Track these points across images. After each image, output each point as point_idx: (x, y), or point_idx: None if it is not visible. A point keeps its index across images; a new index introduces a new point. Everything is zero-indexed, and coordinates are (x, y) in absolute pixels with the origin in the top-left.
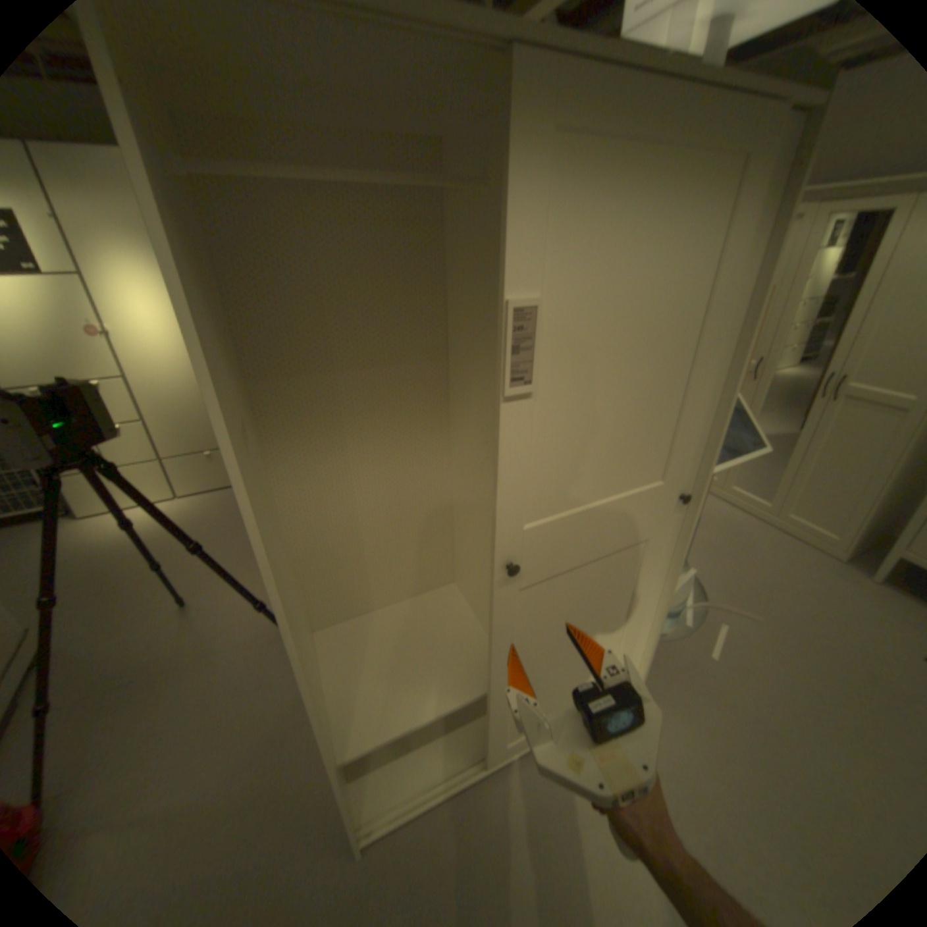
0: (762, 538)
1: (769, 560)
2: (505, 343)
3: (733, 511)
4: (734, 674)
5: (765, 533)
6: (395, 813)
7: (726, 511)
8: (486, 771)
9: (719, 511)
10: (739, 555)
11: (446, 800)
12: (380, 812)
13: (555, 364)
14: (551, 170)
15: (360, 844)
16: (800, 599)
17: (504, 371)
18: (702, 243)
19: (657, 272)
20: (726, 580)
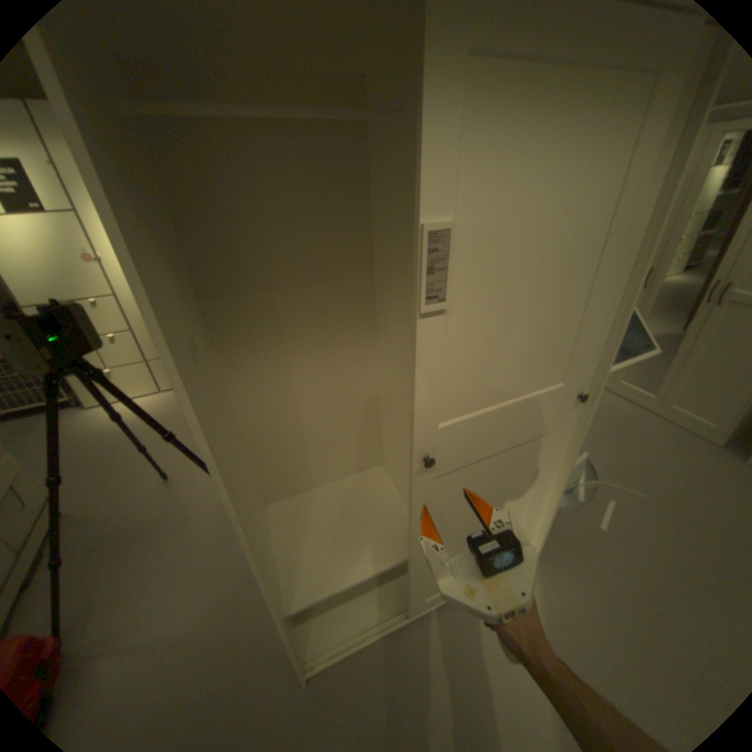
0: (647, 425)
1: (653, 444)
2: (421, 263)
3: (622, 401)
4: (620, 542)
5: (649, 420)
6: (333, 652)
7: (615, 401)
8: (407, 619)
9: (609, 402)
10: (626, 440)
11: (375, 642)
12: (321, 651)
13: (467, 282)
14: (464, 95)
15: (306, 675)
16: (680, 478)
17: (421, 289)
18: (608, 163)
19: (565, 192)
20: (614, 461)
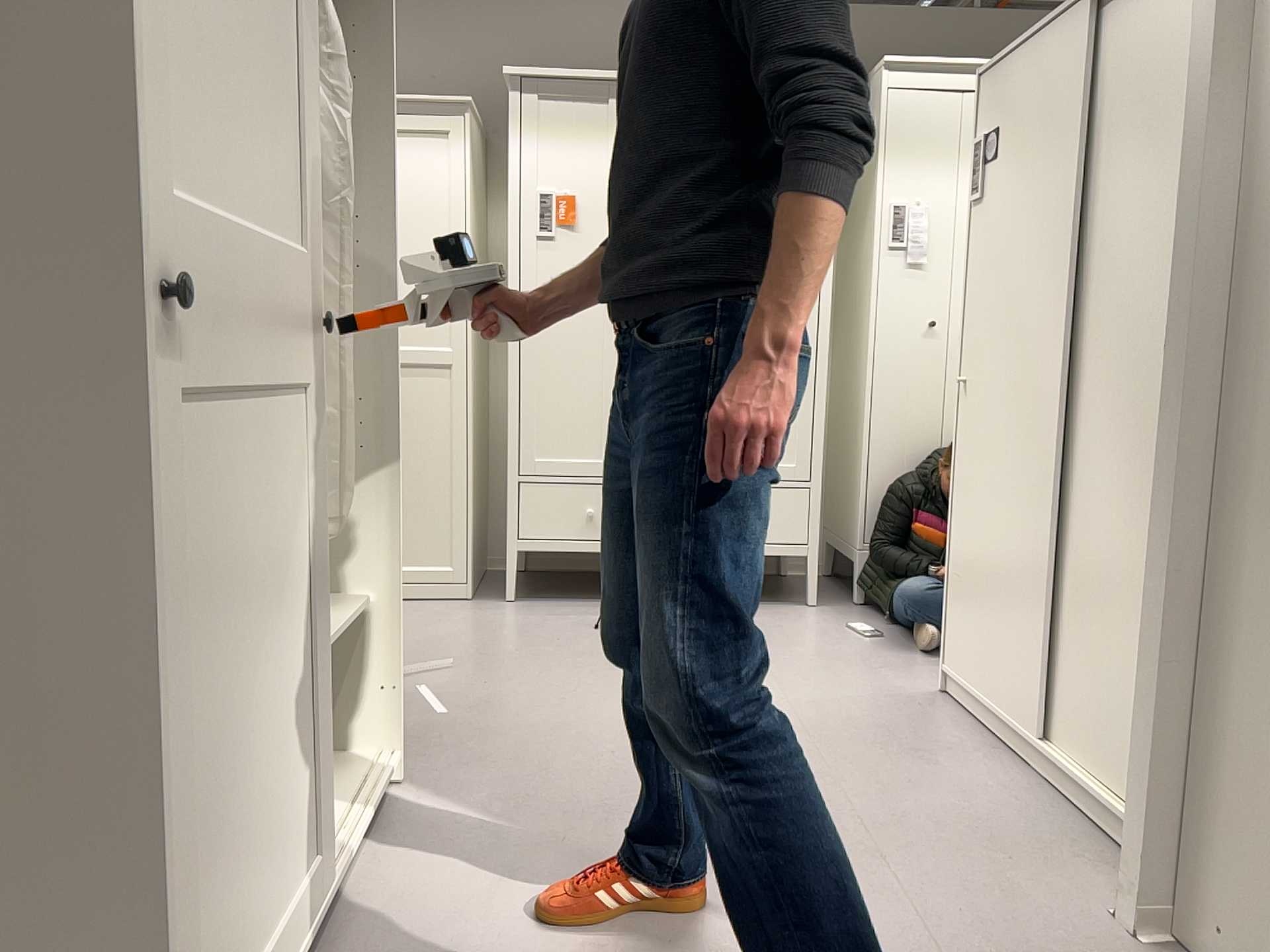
0: None
1: None
2: None
3: None
4: (473, 715)
5: None
6: None
7: None
8: (293, 944)
9: None
10: None
11: None
12: None
13: None
14: None
15: None
16: (463, 638)
17: None
18: None
19: None
20: None
